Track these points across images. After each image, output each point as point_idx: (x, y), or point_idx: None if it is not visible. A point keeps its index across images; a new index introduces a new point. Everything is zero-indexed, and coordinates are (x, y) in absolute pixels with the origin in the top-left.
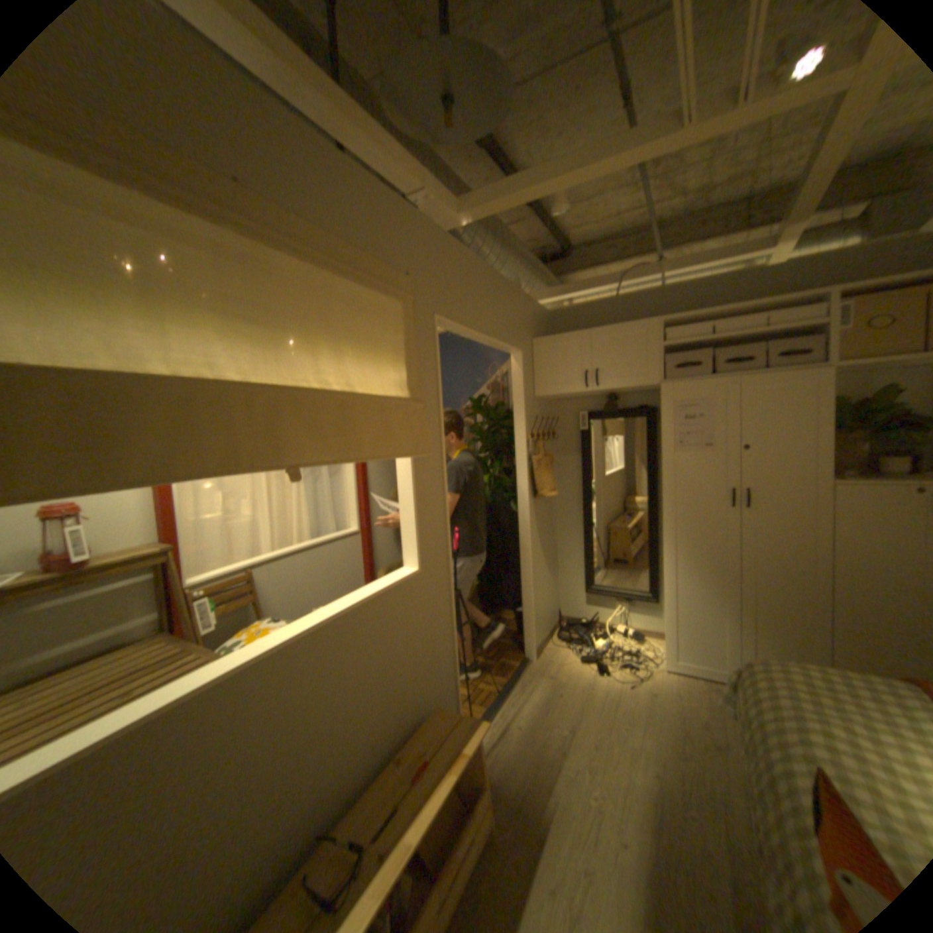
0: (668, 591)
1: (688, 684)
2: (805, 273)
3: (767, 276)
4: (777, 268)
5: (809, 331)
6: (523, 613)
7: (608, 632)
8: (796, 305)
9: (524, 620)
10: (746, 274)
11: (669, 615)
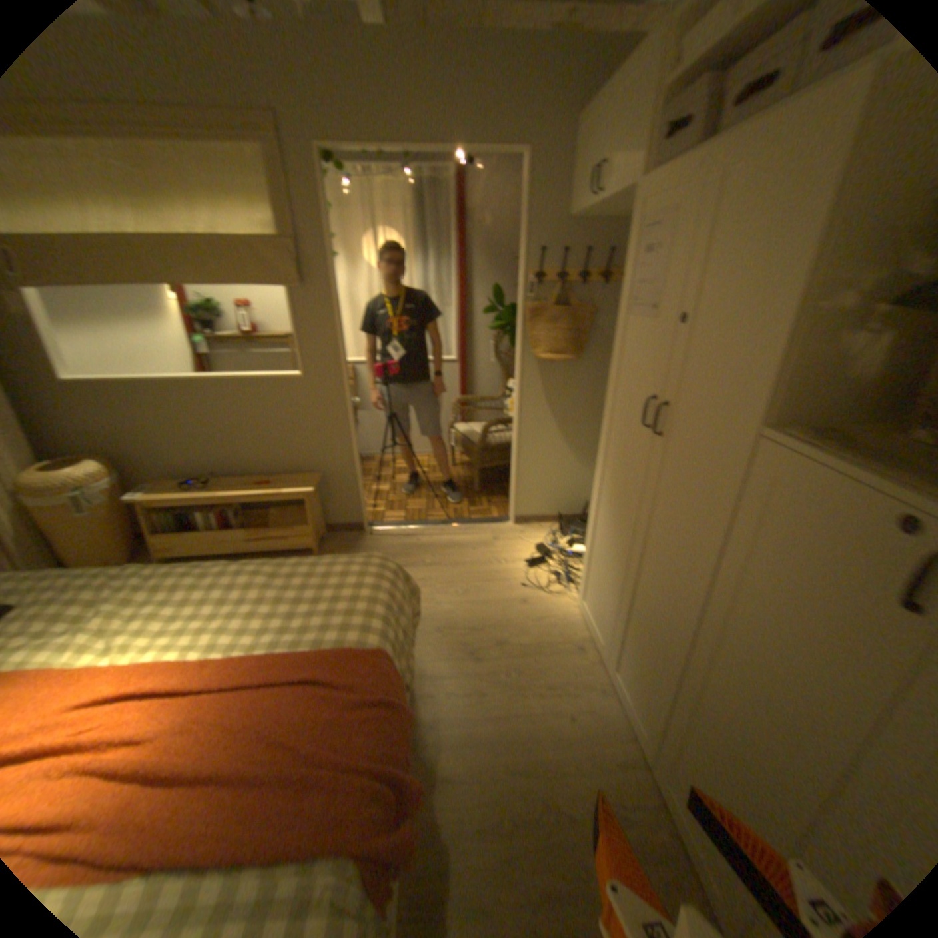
0: (591, 517)
1: (577, 626)
2: None
3: None
4: None
5: None
6: (510, 475)
7: None
8: None
9: (510, 482)
10: None
11: (587, 544)
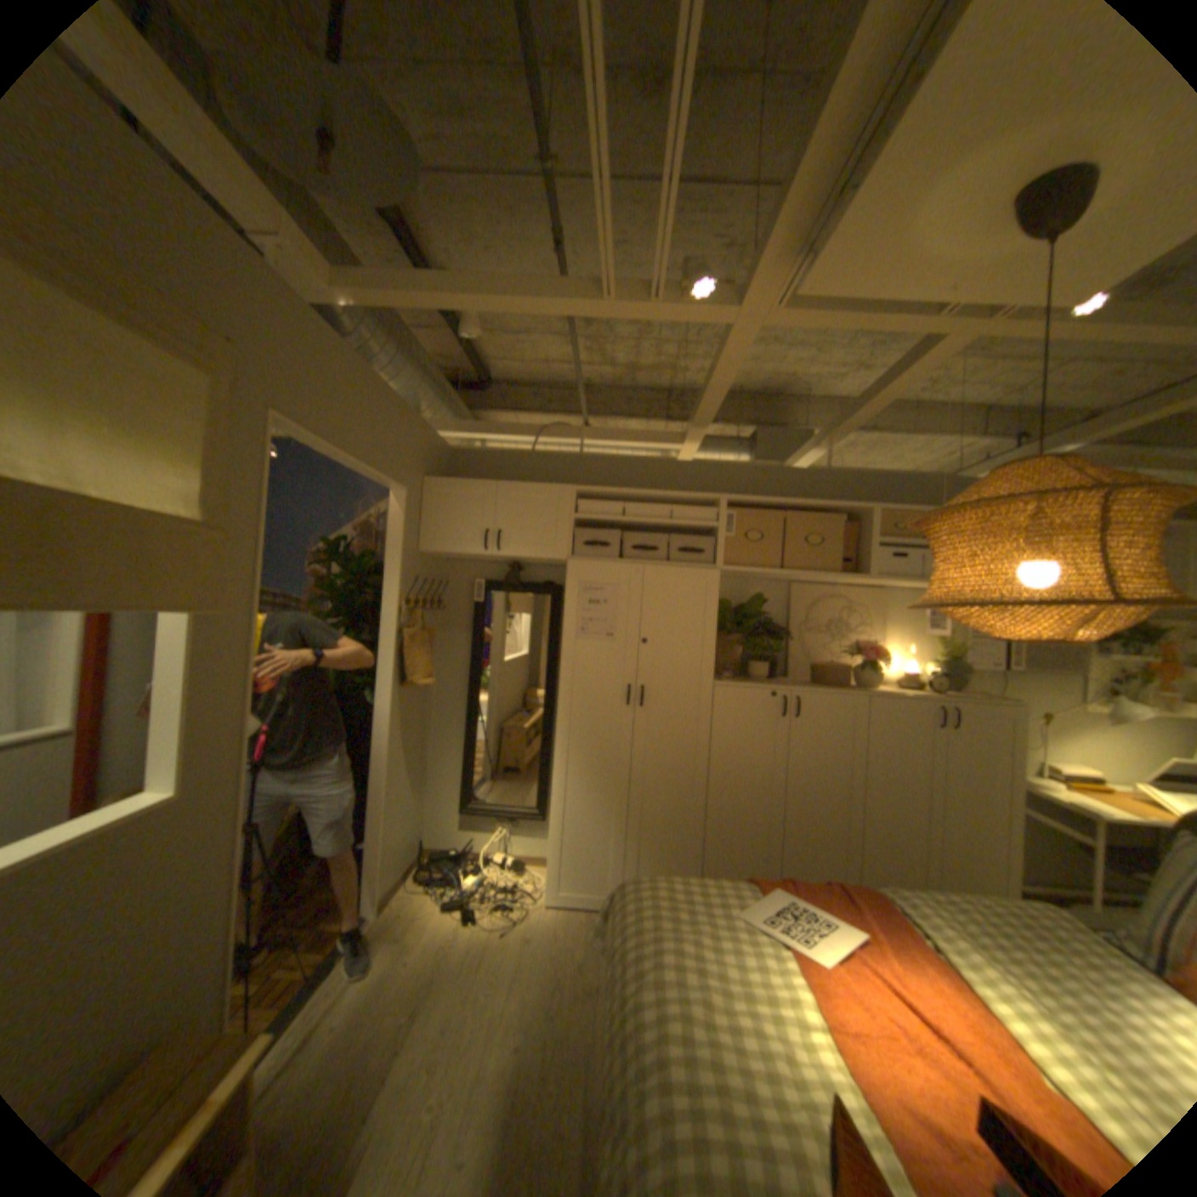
0: (556, 804)
1: (566, 918)
2: (705, 476)
3: (676, 469)
4: (683, 464)
5: (704, 532)
6: (366, 848)
7: (482, 863)
8: (695, 504)
9: (366, 859)
10: (658, 463)
11: (554, 833)
